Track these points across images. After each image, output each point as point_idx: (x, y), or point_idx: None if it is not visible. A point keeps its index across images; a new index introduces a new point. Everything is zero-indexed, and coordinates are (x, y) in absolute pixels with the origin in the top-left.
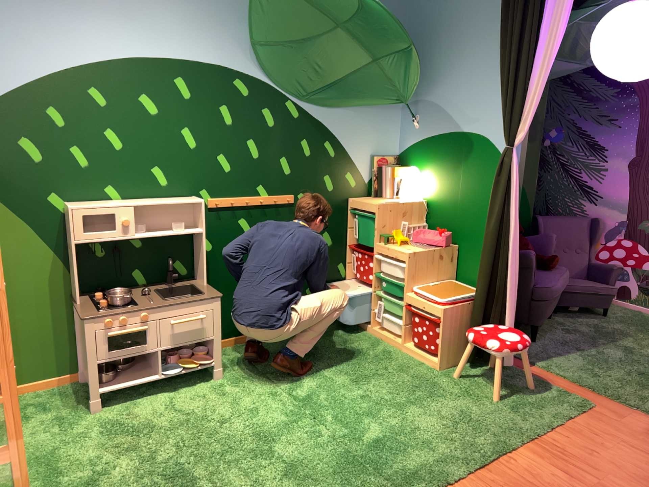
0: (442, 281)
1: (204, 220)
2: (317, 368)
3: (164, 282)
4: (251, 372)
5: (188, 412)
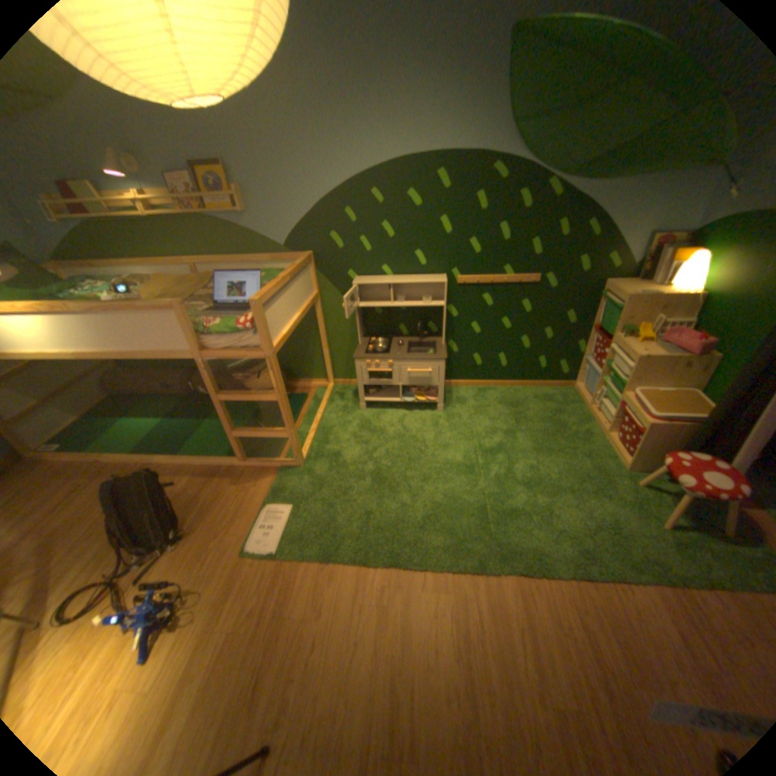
0: (680, 389)
1: (445, 297)
2: (515, 427)
3: (419, 336)
4: (464, 413)
5: (408, 429)
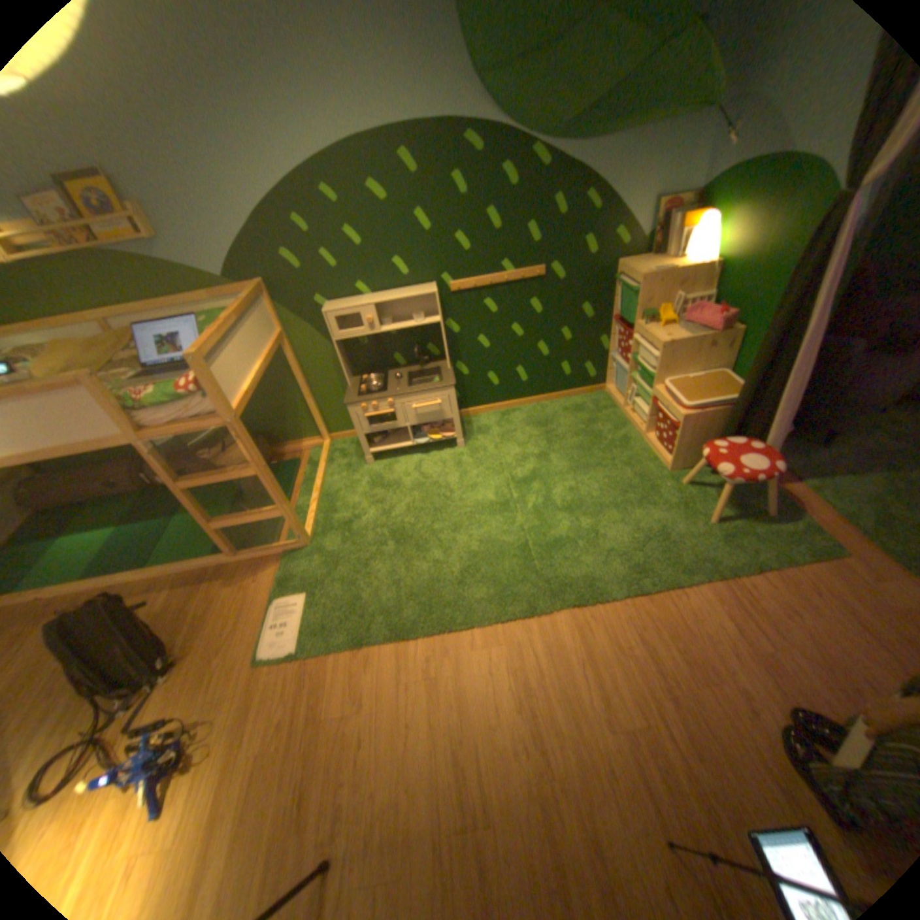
0: (709, 372)
1: (439, 311)
2: (547, 449)
3: (420, 363)
4: (489, 444)
5: (427, 476)
